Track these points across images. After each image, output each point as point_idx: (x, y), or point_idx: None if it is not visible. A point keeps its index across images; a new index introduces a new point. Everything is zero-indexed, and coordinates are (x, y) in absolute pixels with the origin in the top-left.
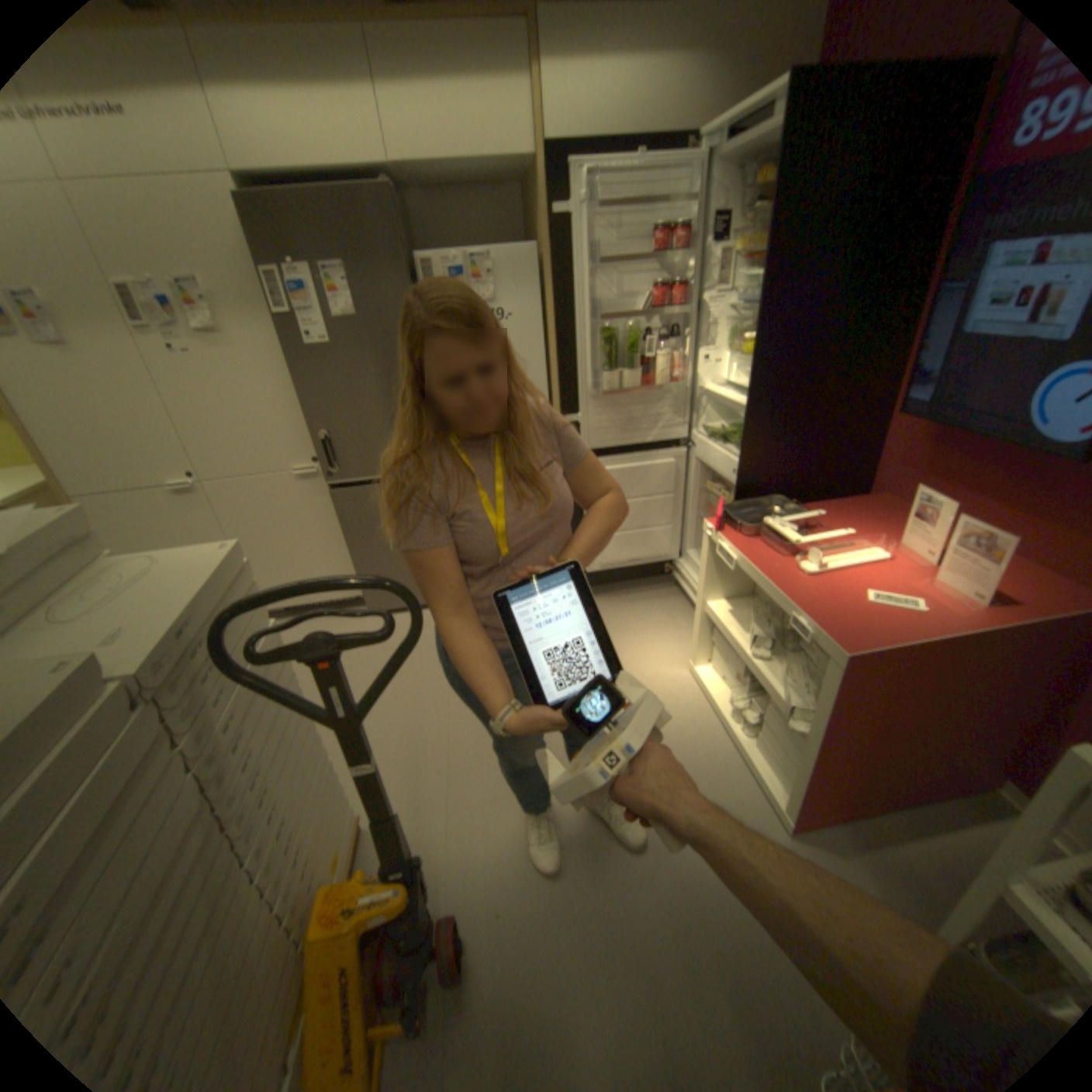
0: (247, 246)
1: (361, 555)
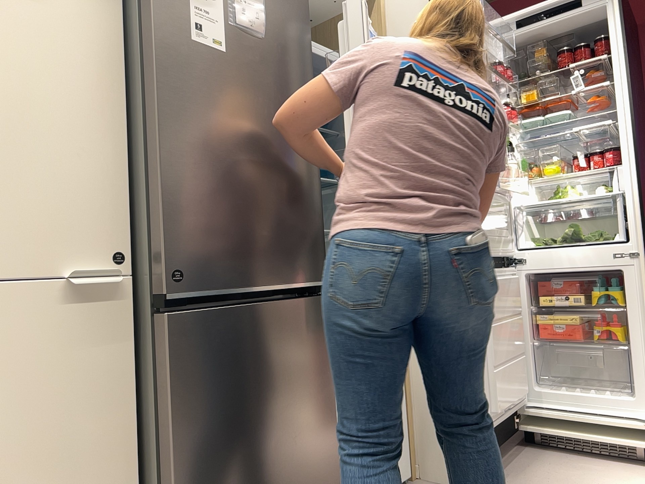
0: None
1: (193, 482)
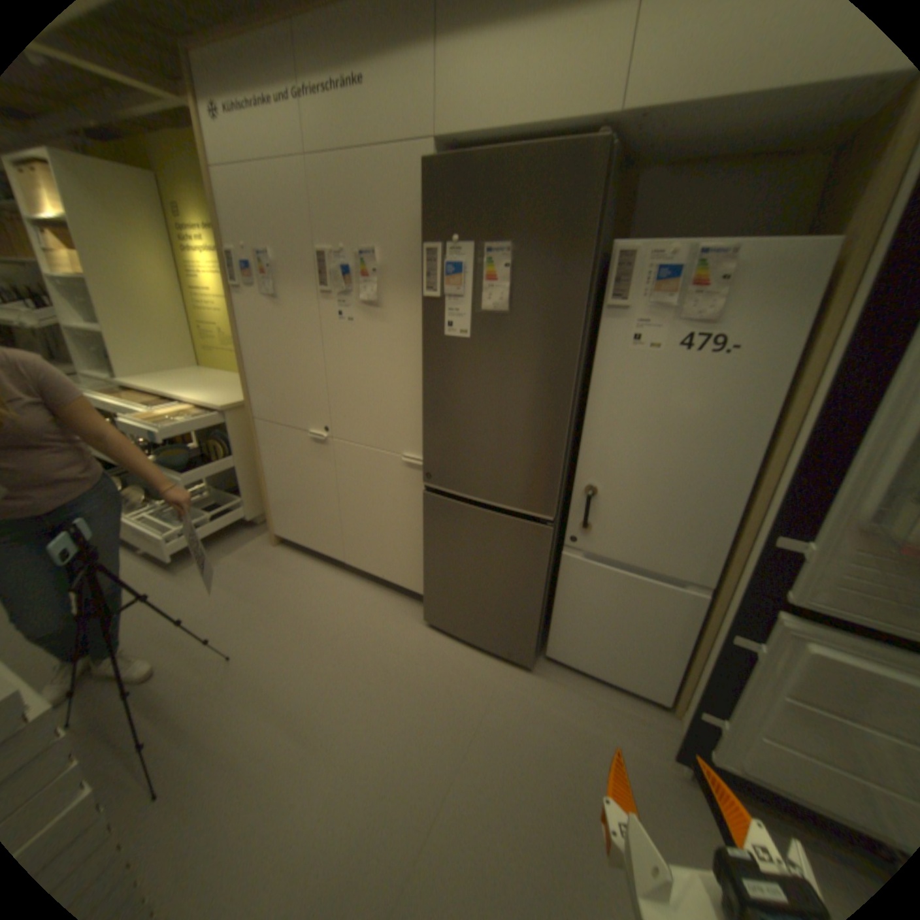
0: (427, 218)
1: (434, 565)
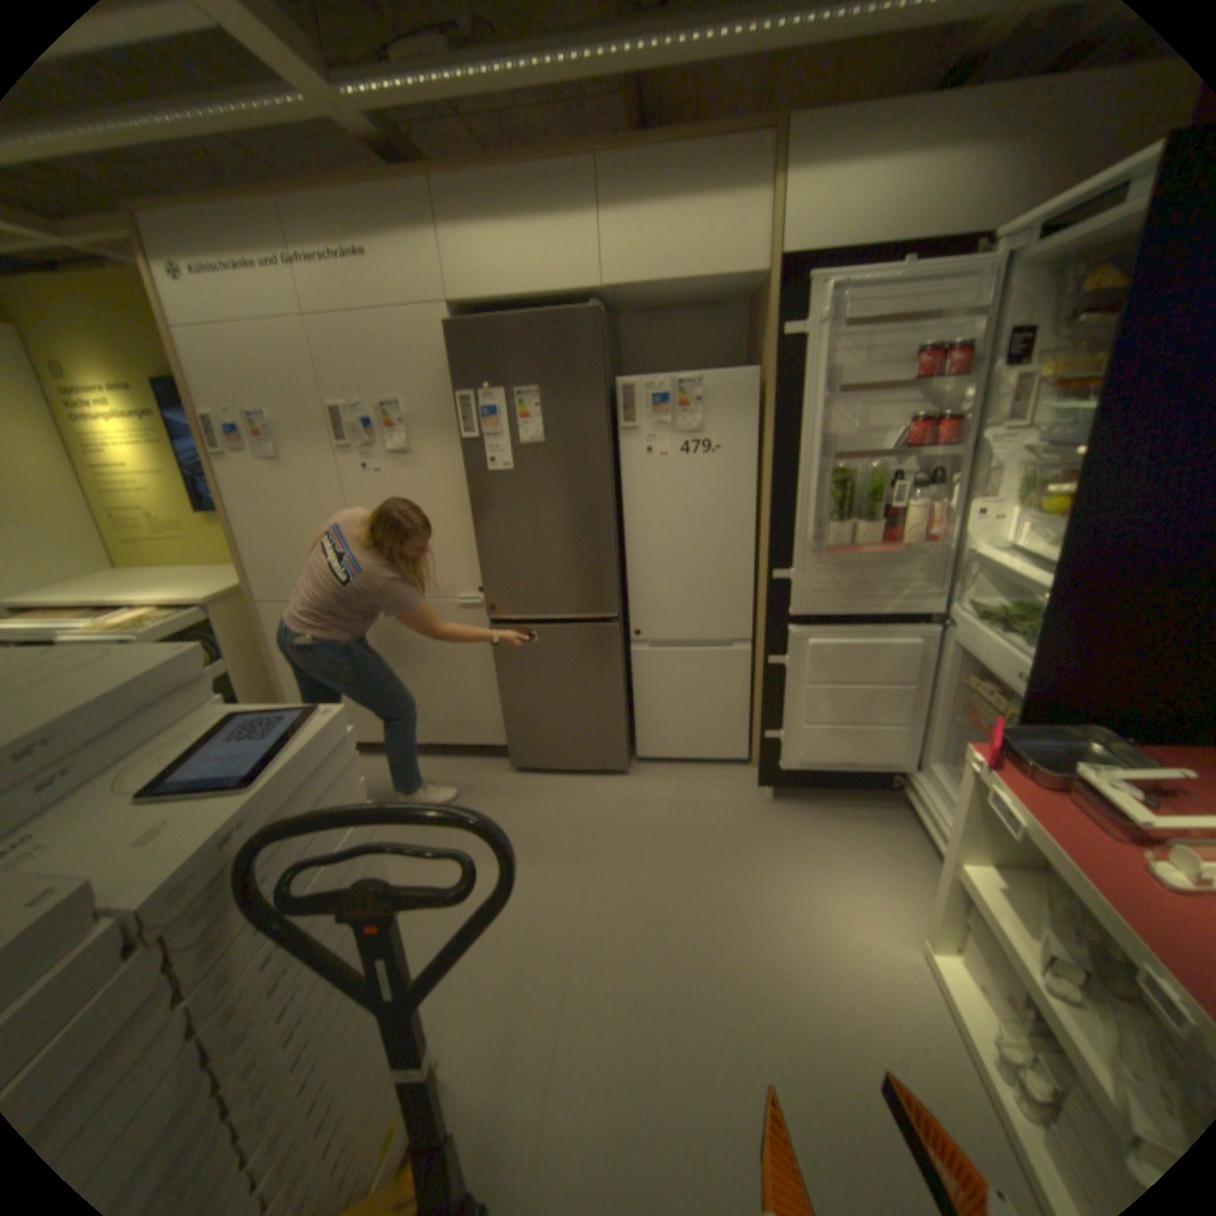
0: (450, 371)
1: (512, 700)
